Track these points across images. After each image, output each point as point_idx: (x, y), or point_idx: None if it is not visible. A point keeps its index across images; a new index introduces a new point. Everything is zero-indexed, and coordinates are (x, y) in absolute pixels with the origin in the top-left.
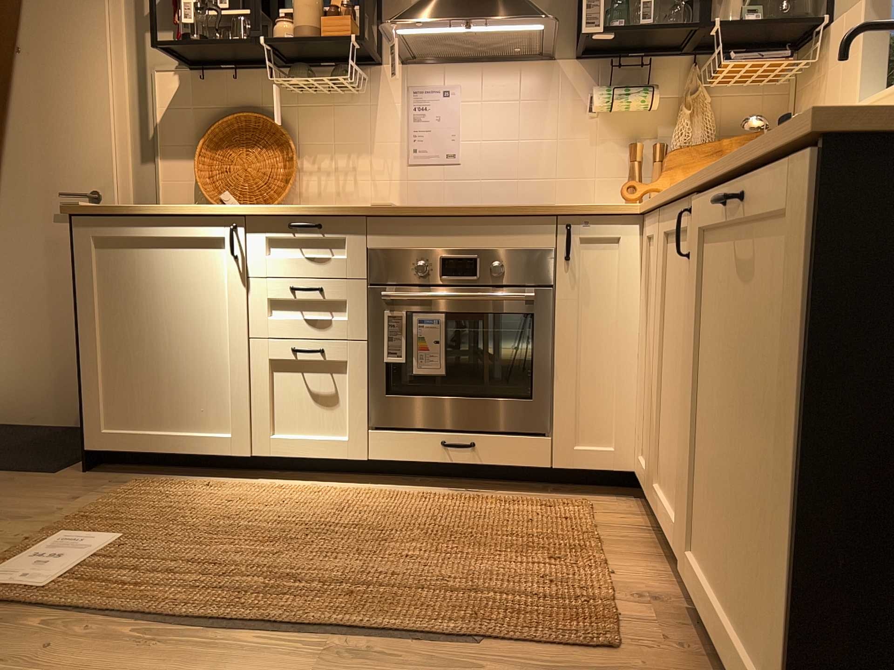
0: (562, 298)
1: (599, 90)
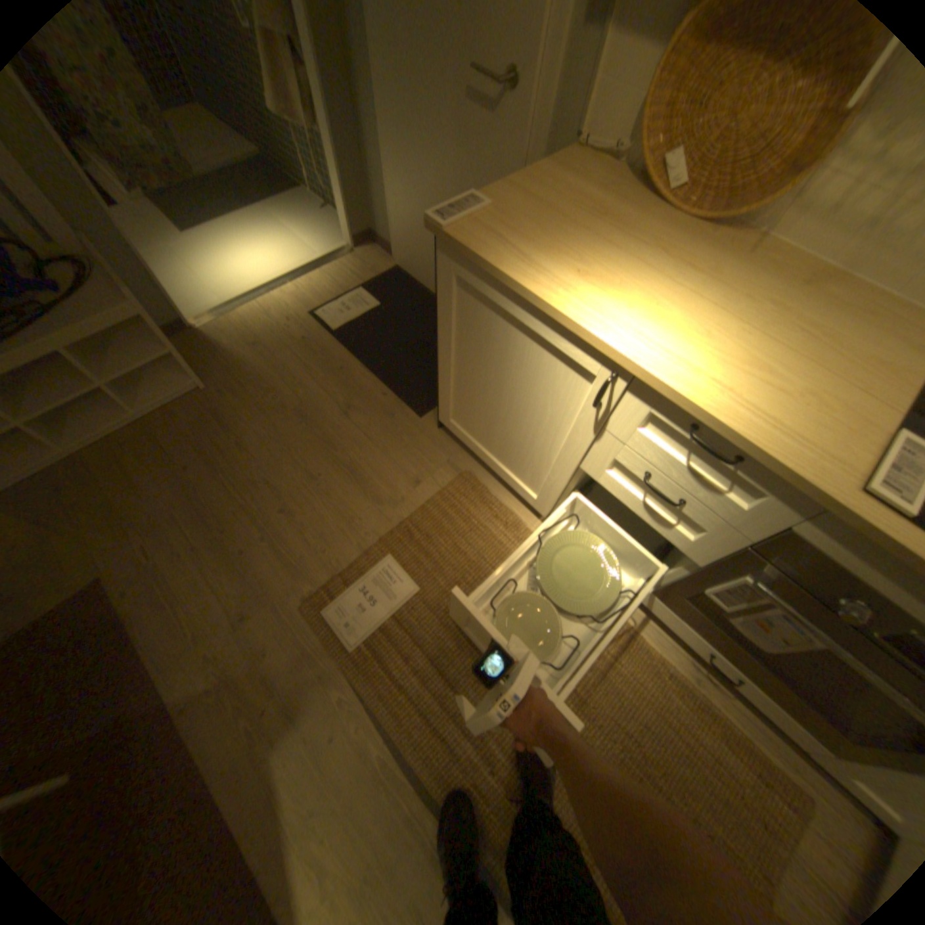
0: None
1: None
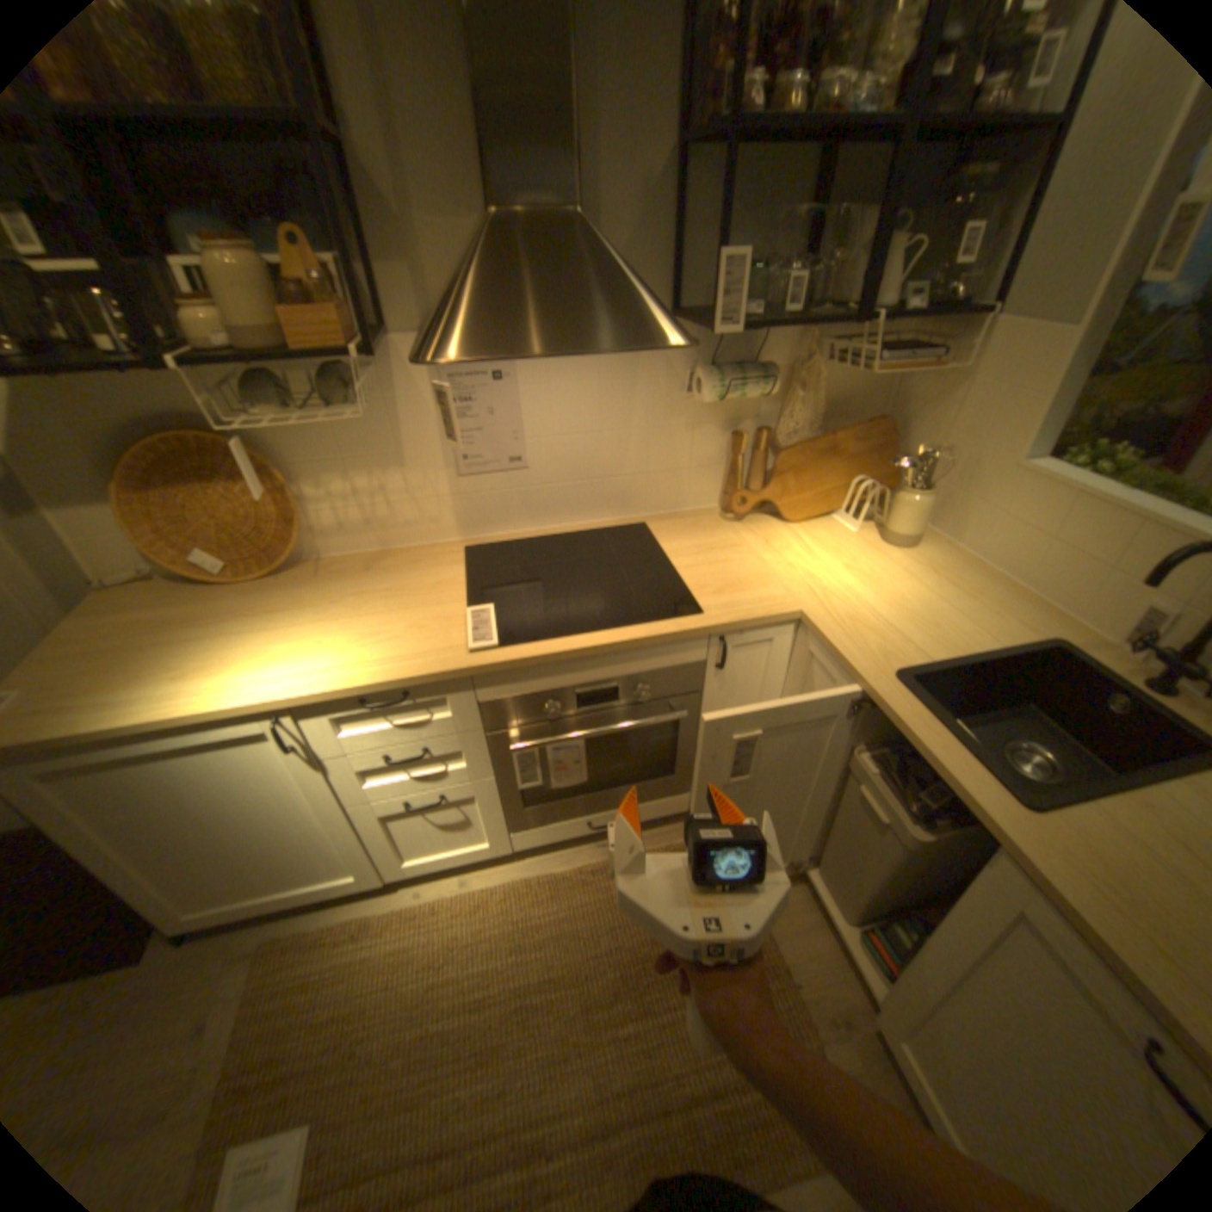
0: (707, 698)
1: (709, 374)
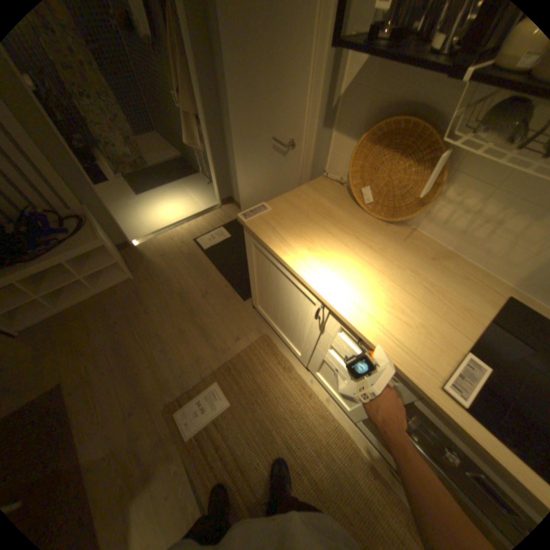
0: None
1: None
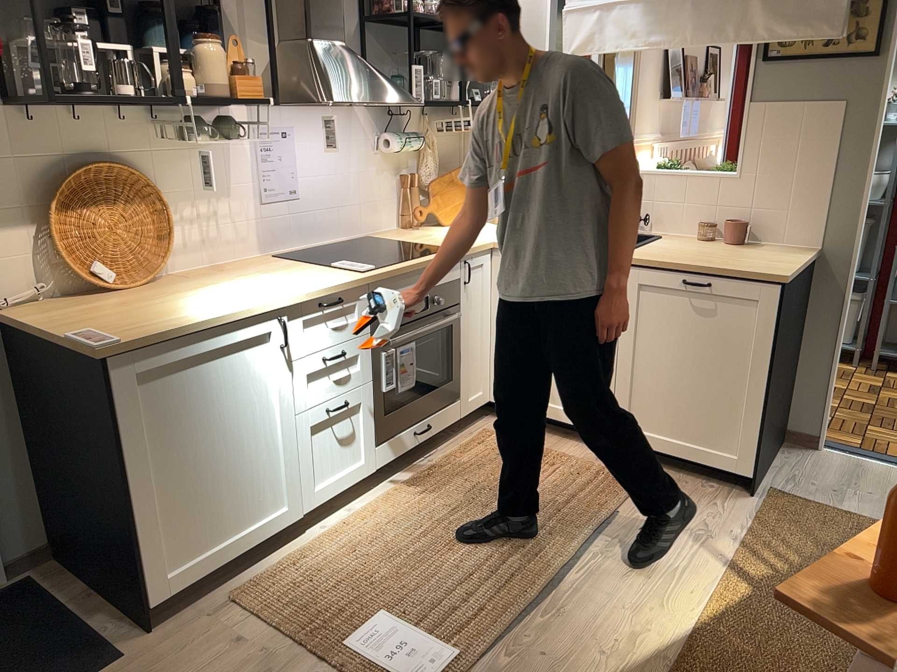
0: (463, 309)
1: (392, 136)
